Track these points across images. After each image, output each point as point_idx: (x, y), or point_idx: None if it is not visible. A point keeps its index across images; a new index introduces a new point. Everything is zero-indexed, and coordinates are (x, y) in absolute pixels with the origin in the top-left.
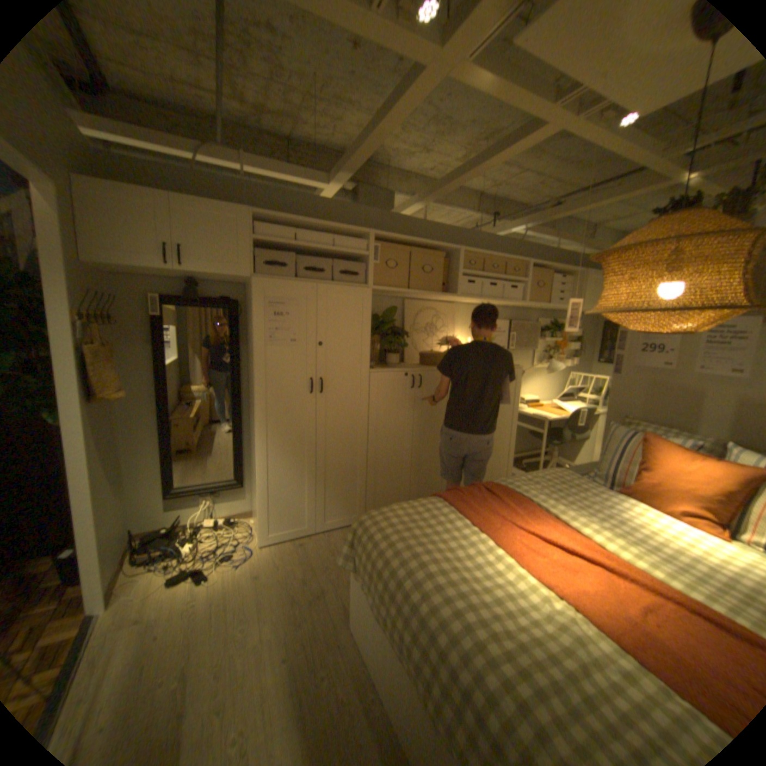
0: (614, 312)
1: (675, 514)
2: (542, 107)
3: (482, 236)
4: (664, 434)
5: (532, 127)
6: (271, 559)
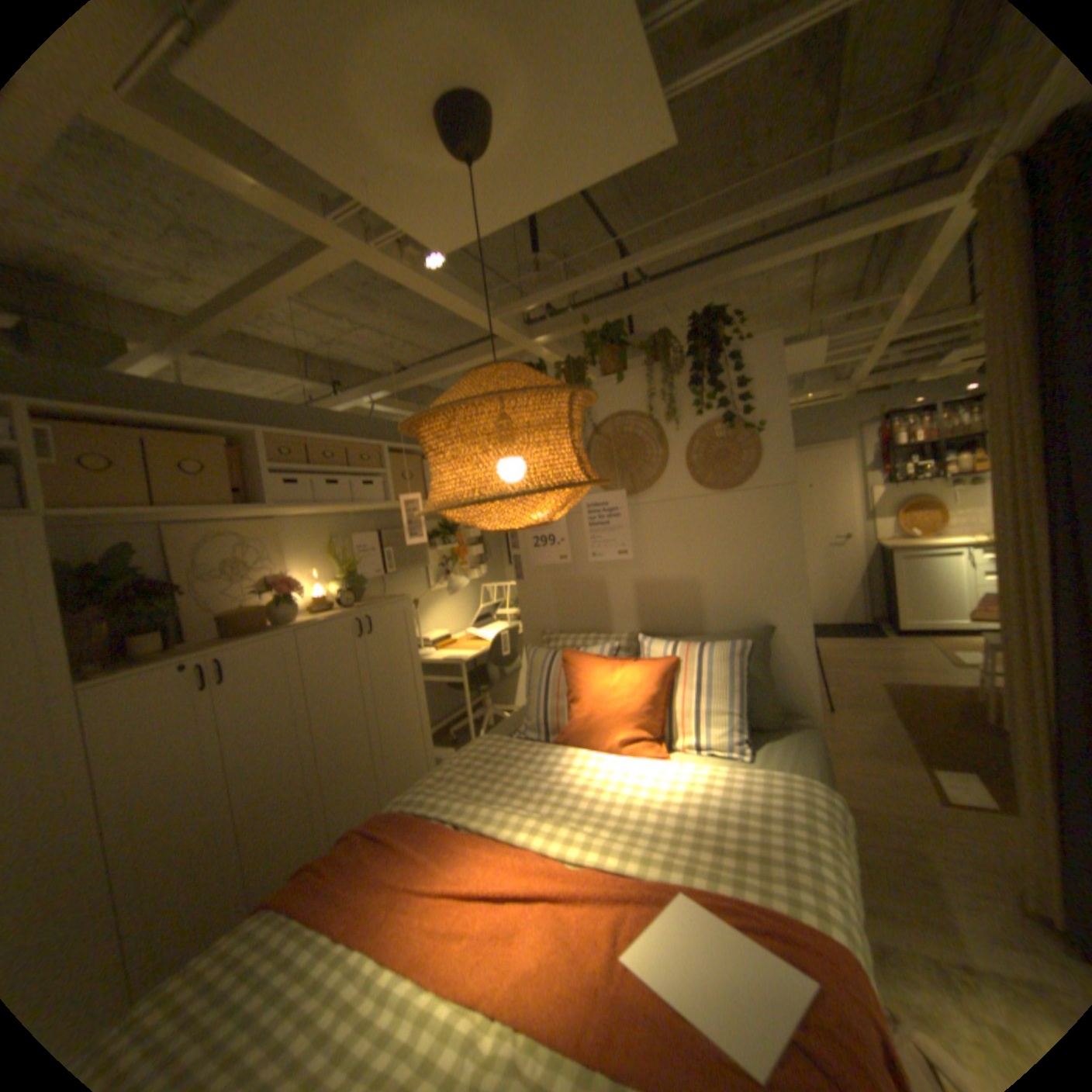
0: (445, 506)
1: (612, 747)
2: (305, 215)
3: (300, 409)
4: (582, 641)
5: (307, 246)
6: None
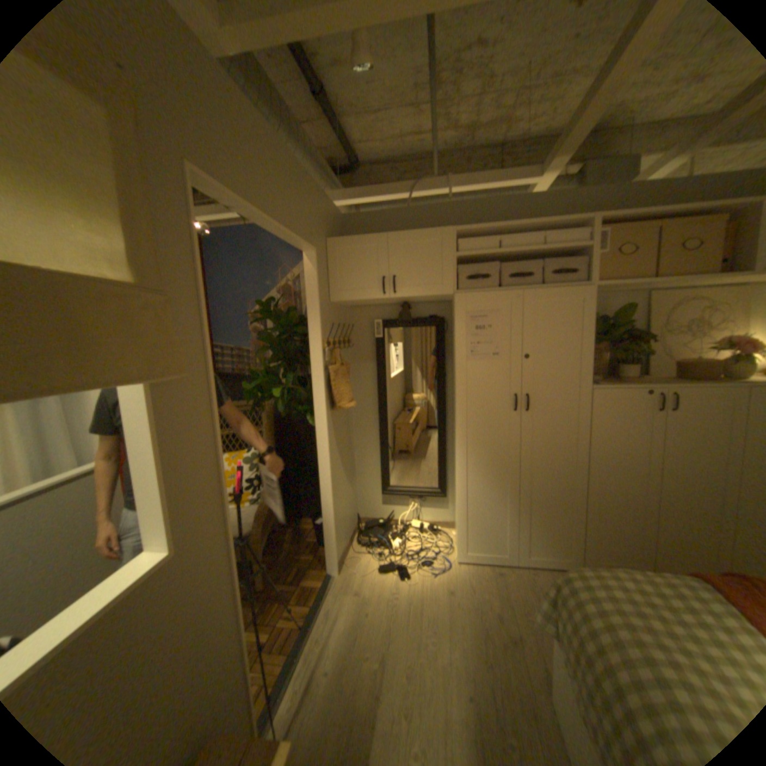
0: None
1: None
2: None
3: None
4: None
5: None
6: (469, 580)
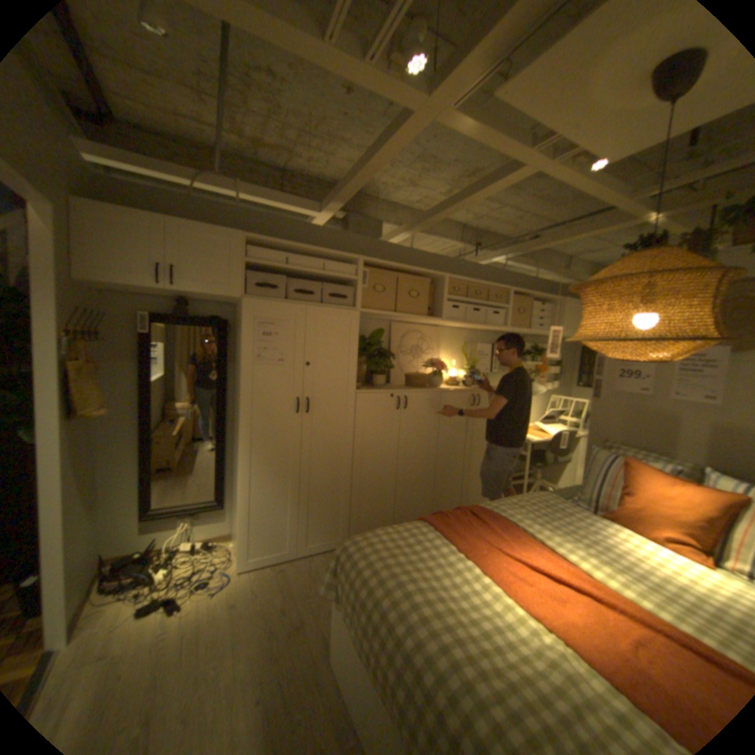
0: (593, 340)
1: (659, 540)
2: (520, 151)
3: (465, 264)
4: (644, 458)
5: (511, 168)
6: (249, 586)
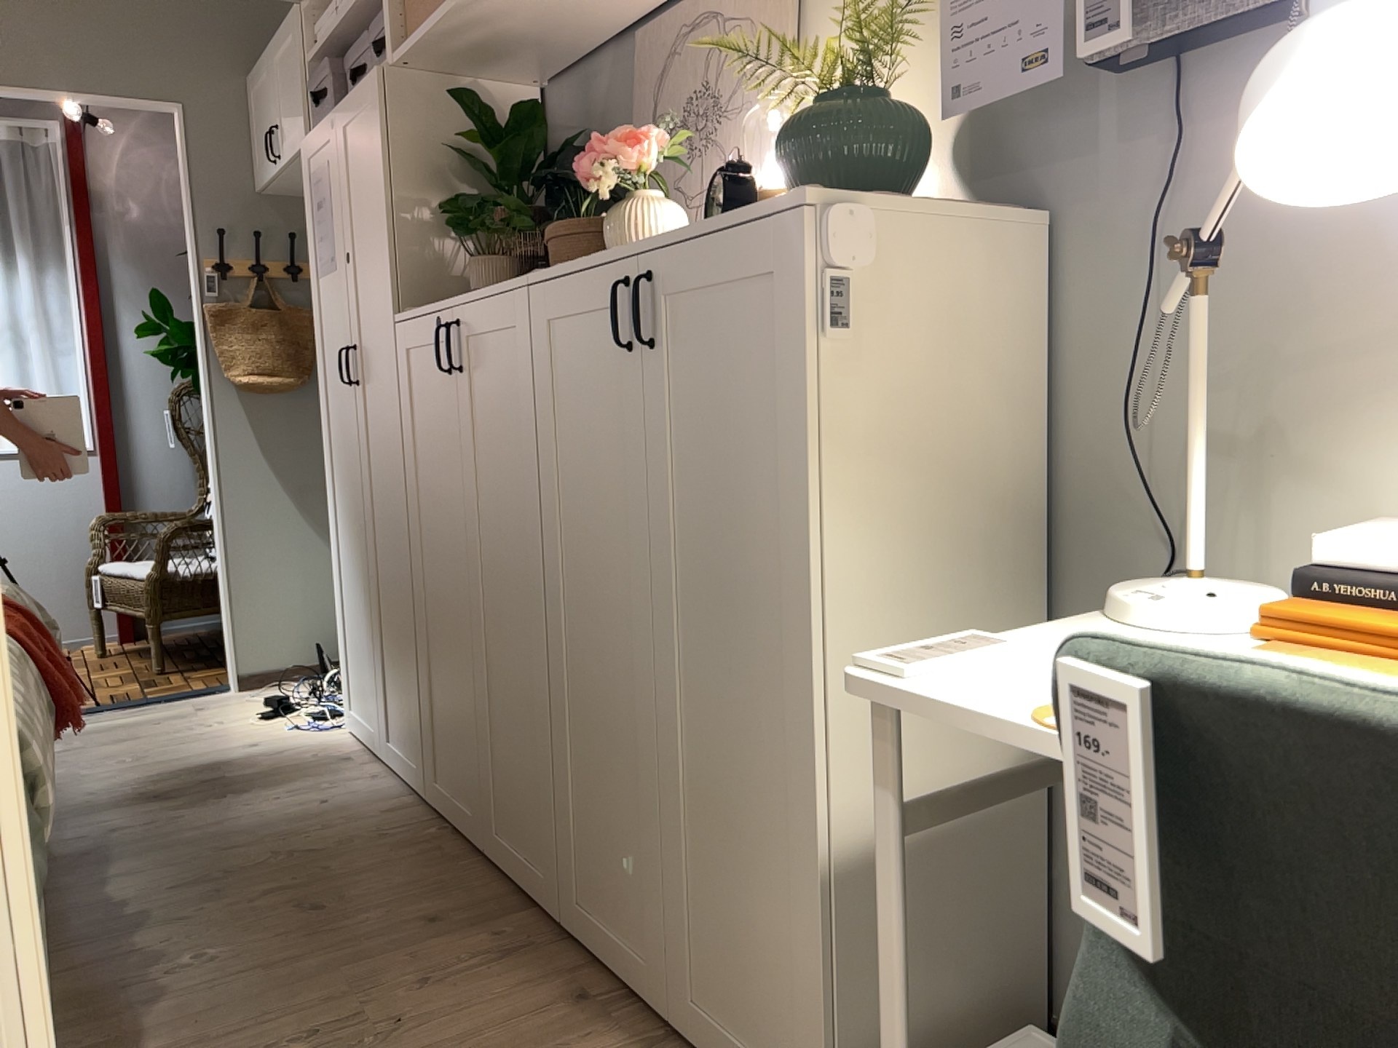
0: None
1: None
2: None
3: None
4: None
5: None
6: (305, 745)
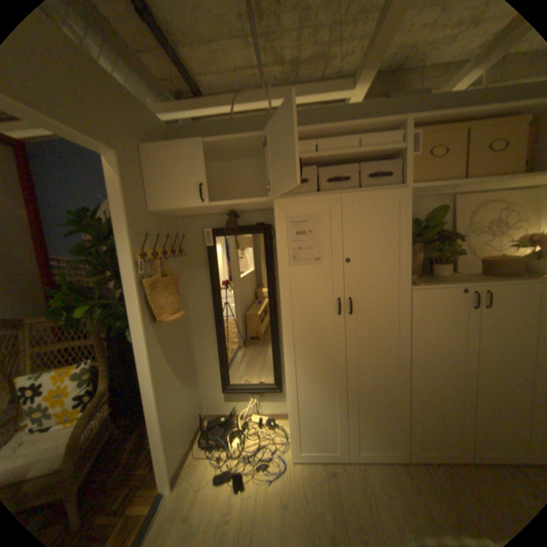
0: None
1: None
2: None
3: None
4: None
5: None
6: (302, 485)
